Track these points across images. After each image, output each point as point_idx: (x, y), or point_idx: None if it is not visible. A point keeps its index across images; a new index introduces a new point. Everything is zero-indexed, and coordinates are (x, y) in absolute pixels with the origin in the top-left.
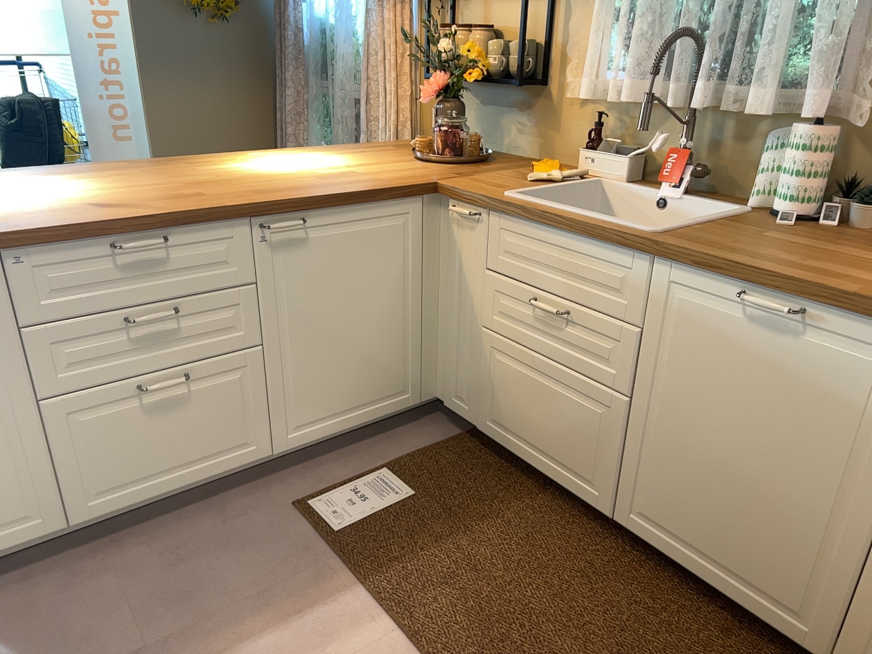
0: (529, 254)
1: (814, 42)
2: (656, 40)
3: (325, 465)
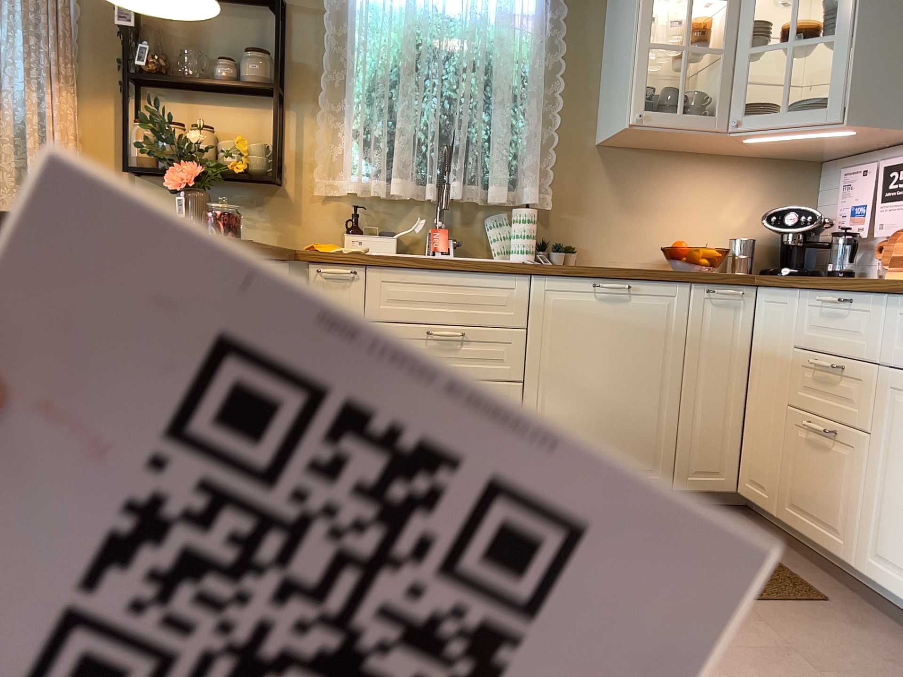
0: (416, 297)
1: (523, 158)
2: (410, 151)
3: None
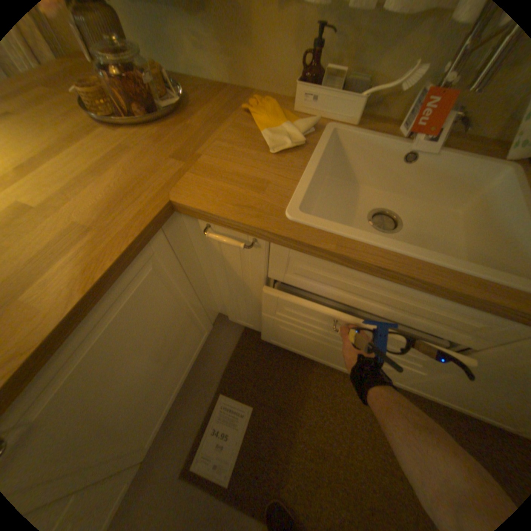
0: (337, 283)
1: None
2: None
3: (178, 417)
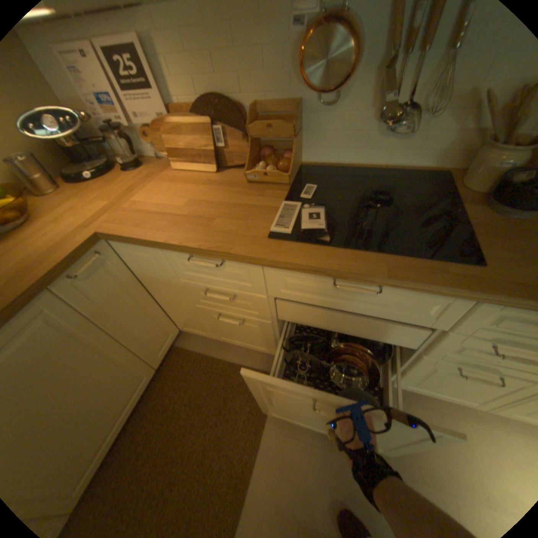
0: None
1: None
2: None
3: None
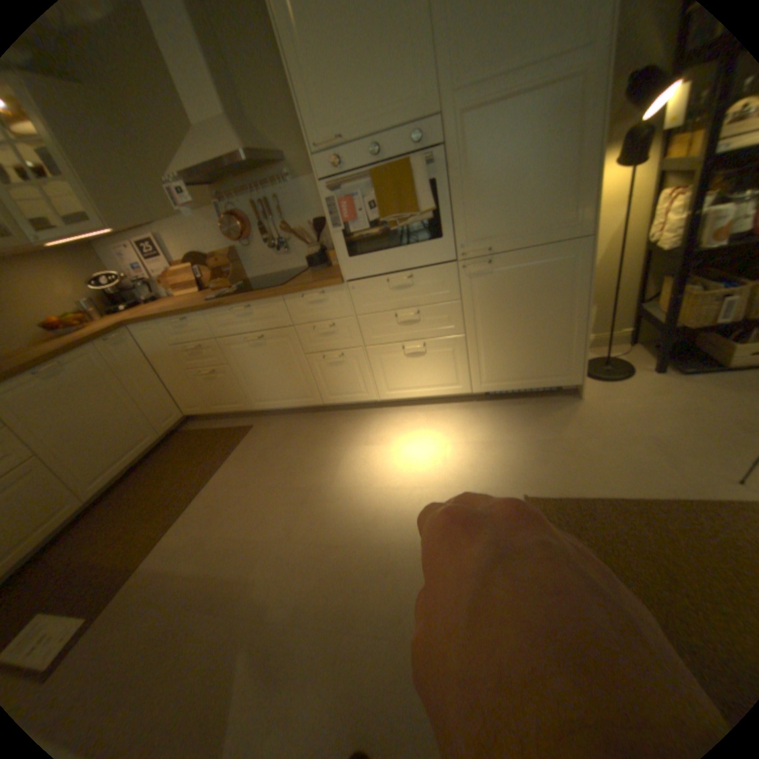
0: None
1: None
2: None
3: None
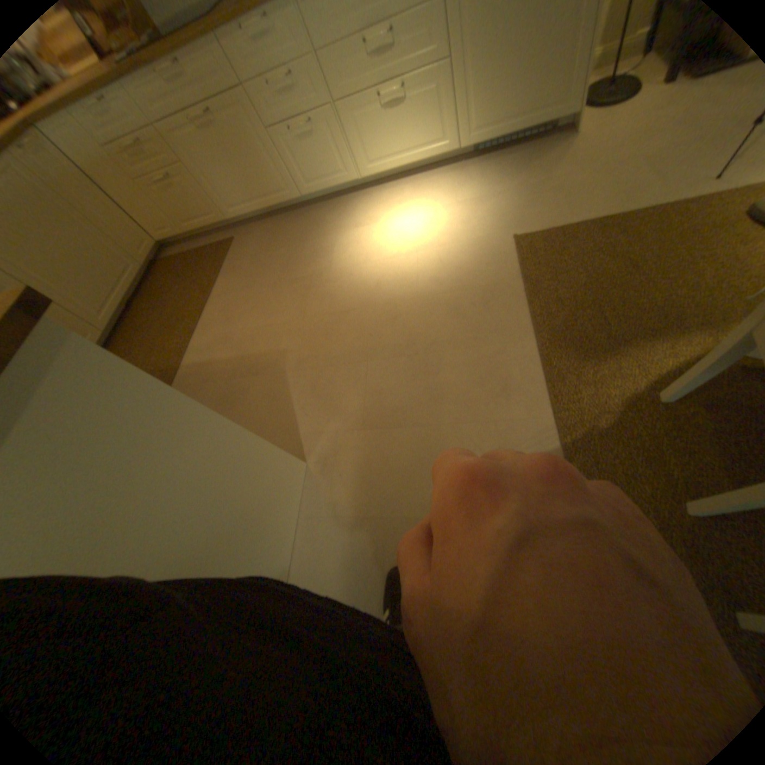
0: None
1: None
2: None
3: None
